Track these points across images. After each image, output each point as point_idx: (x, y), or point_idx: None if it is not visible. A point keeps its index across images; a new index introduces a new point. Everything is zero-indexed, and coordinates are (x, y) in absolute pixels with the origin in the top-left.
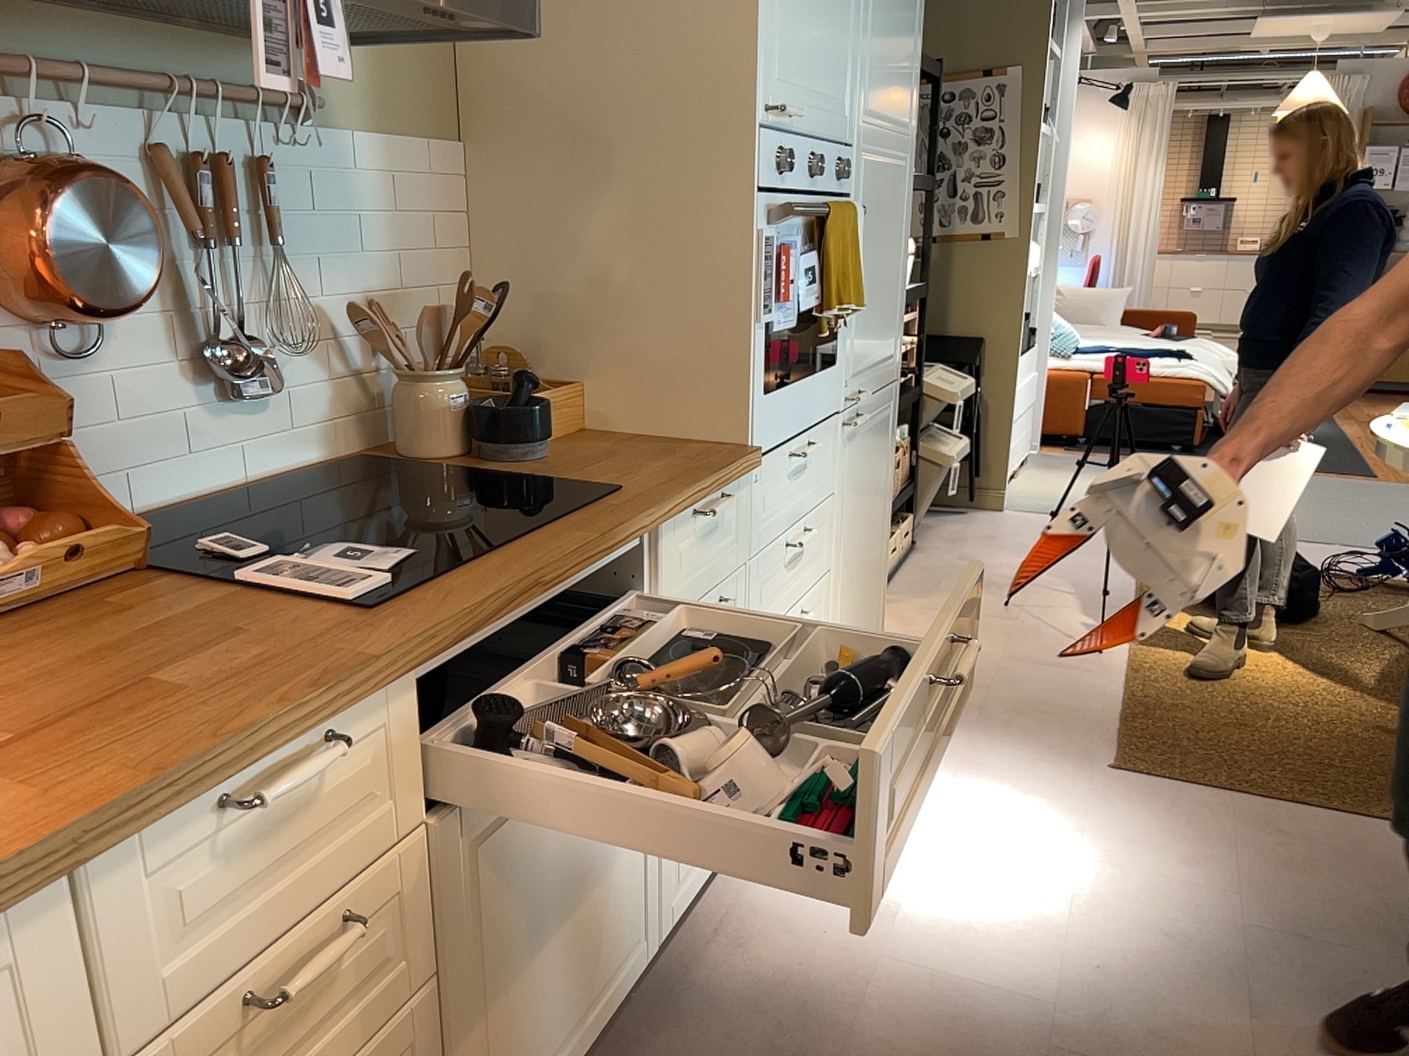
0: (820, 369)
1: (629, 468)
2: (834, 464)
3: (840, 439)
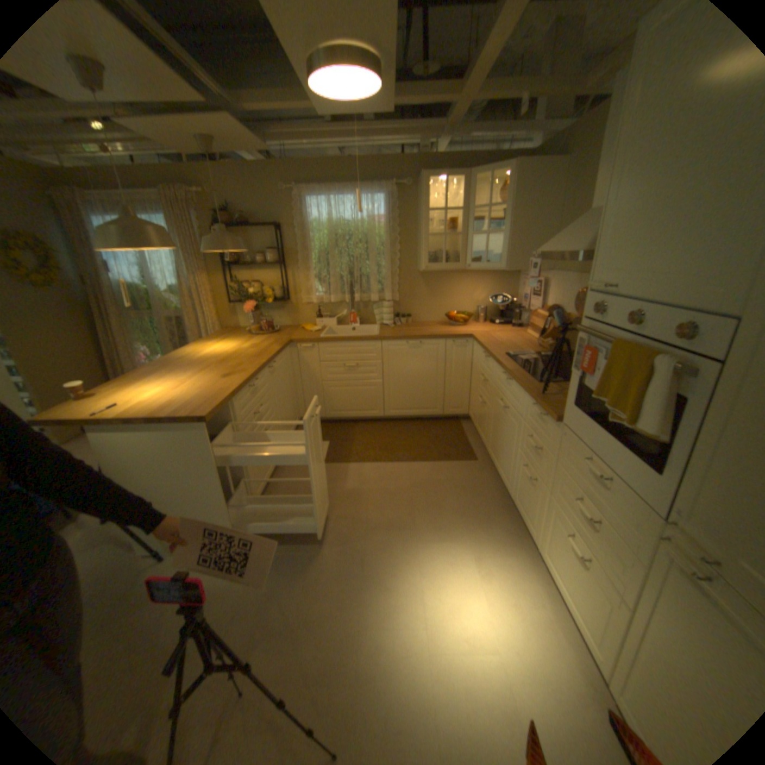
0: (641, 459)
1: (559, 392)
2: (644, 545)
3: (659, 544)
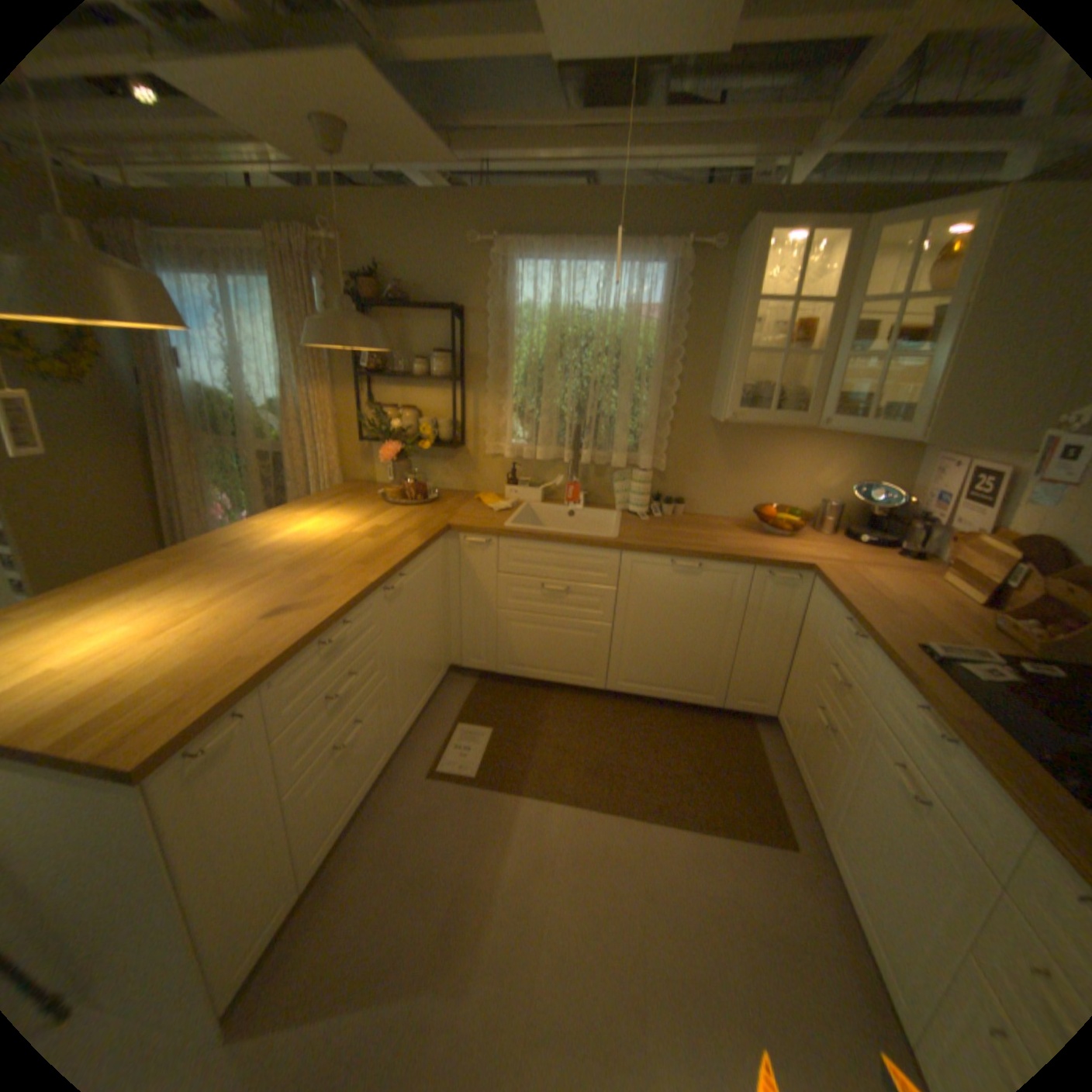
0: None
1: None
2: None
3: None
